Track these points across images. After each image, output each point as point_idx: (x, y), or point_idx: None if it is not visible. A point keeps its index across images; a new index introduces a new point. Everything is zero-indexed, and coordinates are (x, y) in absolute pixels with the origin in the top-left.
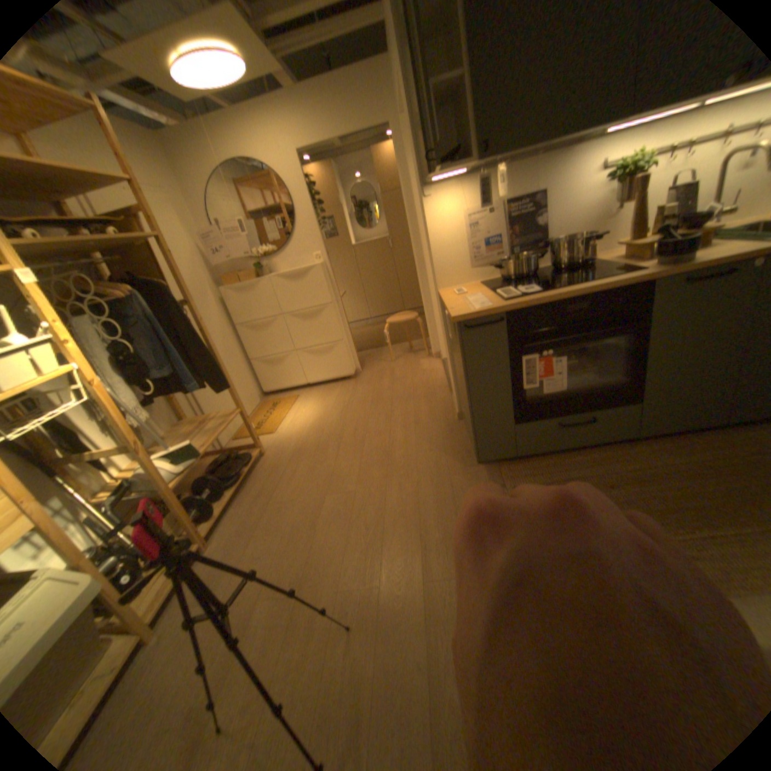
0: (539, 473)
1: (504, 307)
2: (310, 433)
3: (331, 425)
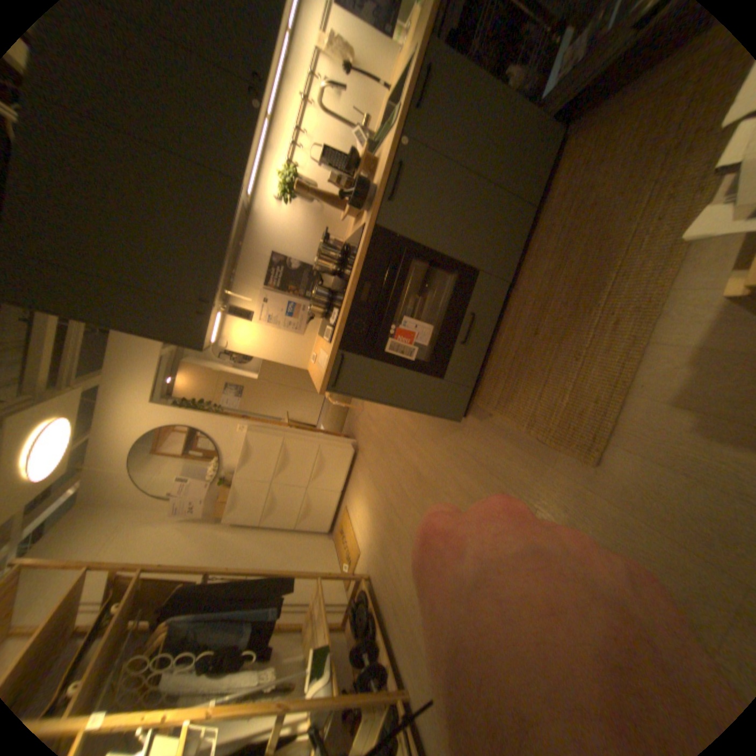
0: (495, 377)
1: (333, 347)
2: (374, 524)
3: (377, 502)
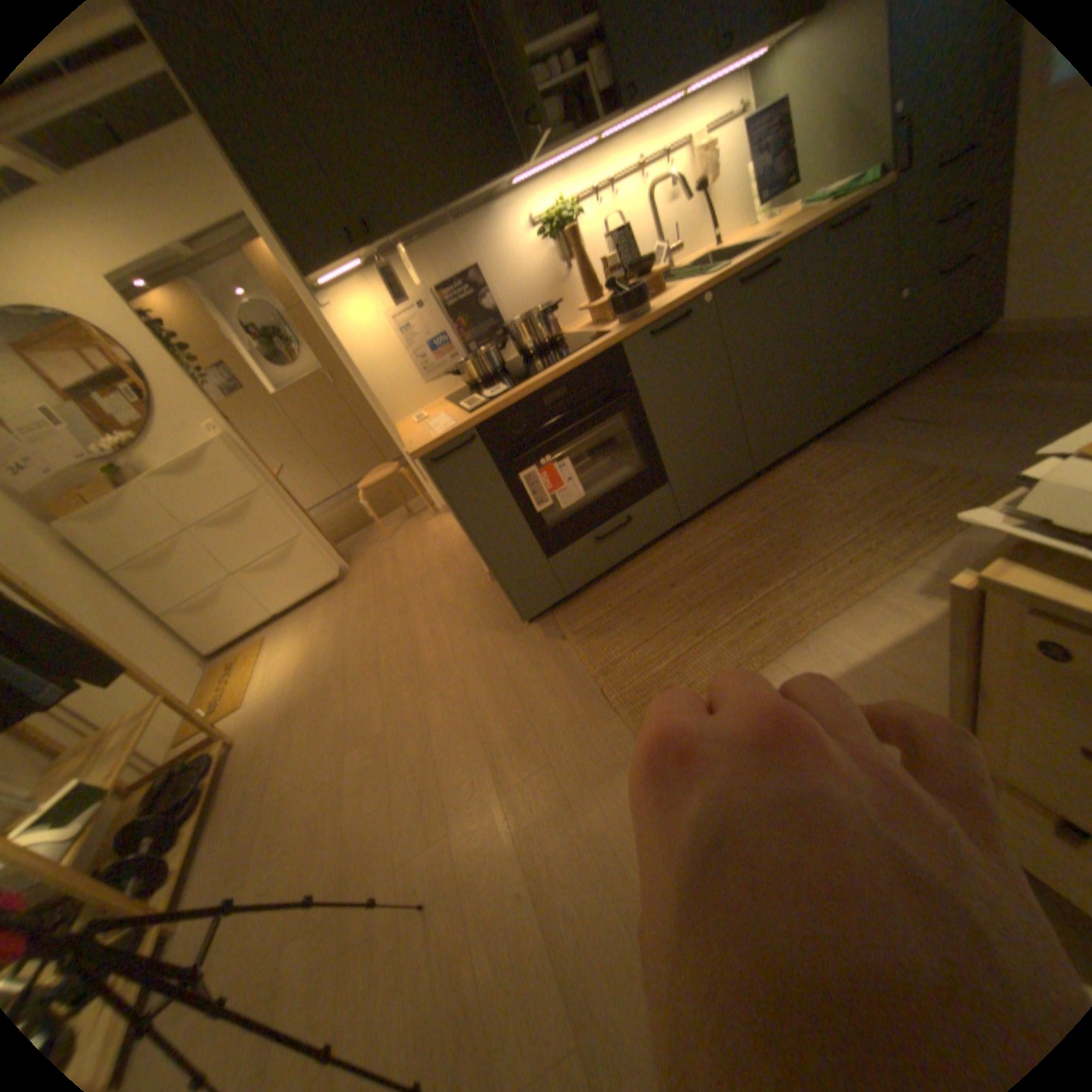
0: (597, 604)
1: (470, 422)
2: (297, 683)
3: (325, 659)
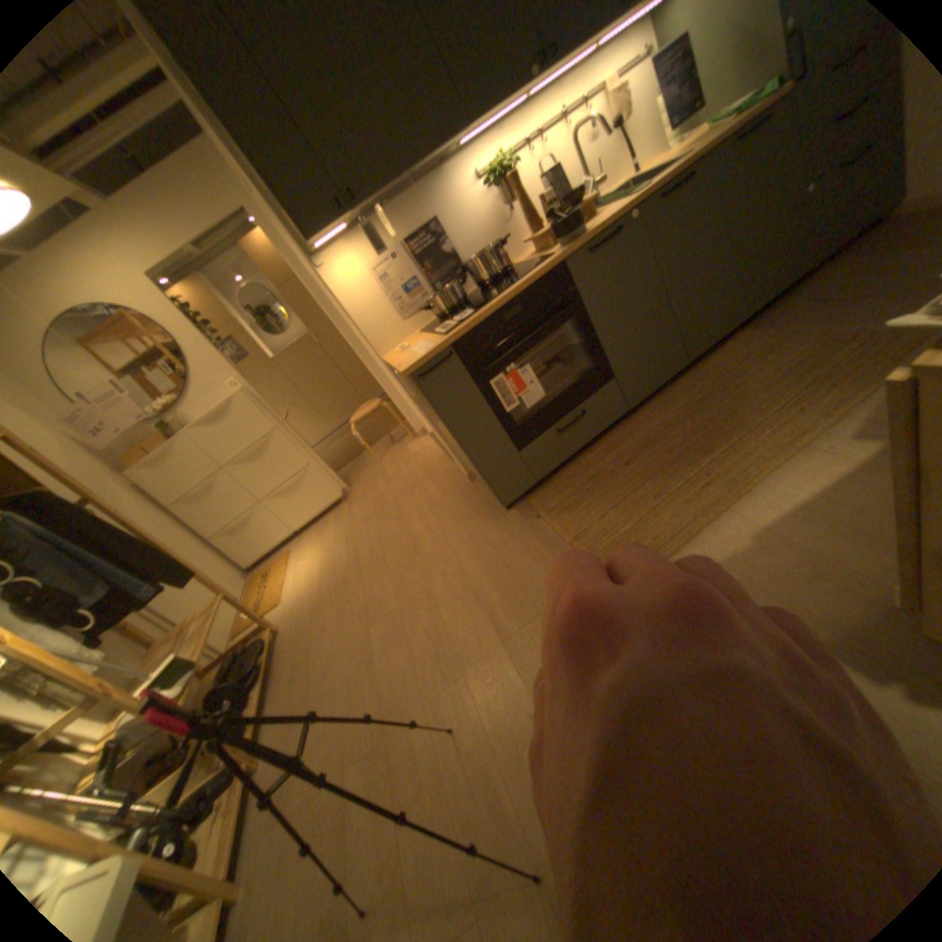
0: (563, 486)
1: (447, 341)
2: (321, 580)
3: (341, 559)
